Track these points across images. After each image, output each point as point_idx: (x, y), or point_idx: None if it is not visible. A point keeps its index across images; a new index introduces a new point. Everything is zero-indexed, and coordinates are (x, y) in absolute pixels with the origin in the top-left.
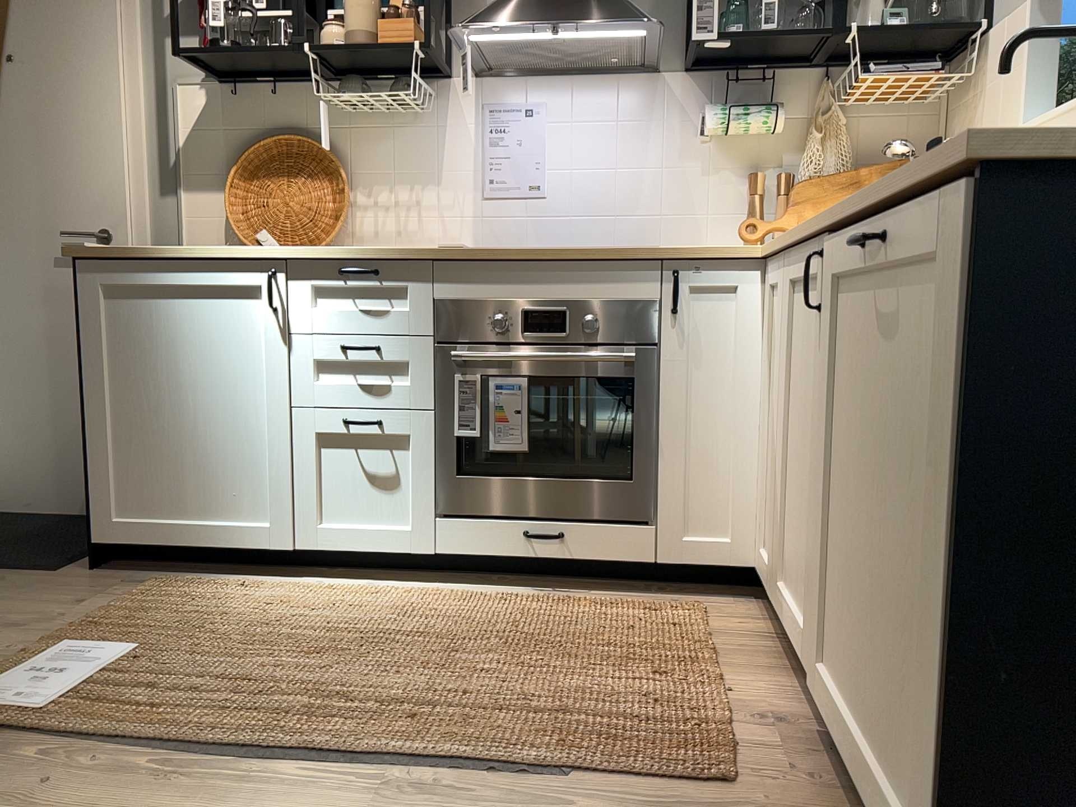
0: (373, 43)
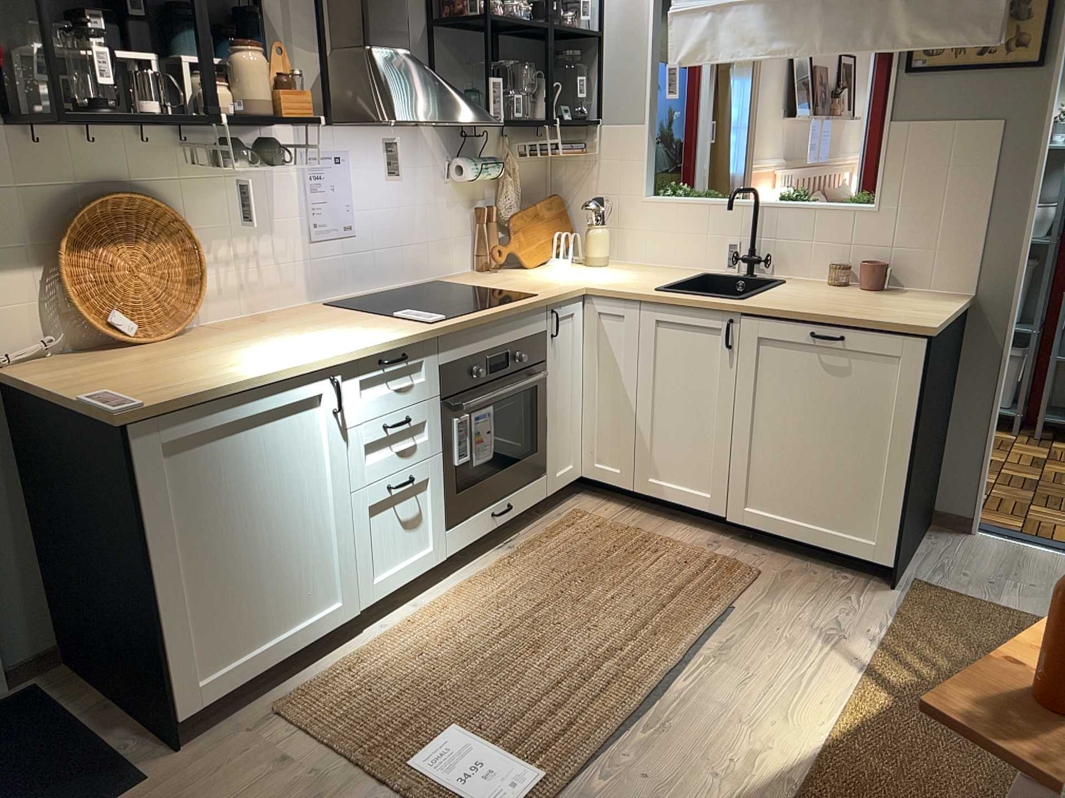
0: (275, 113)
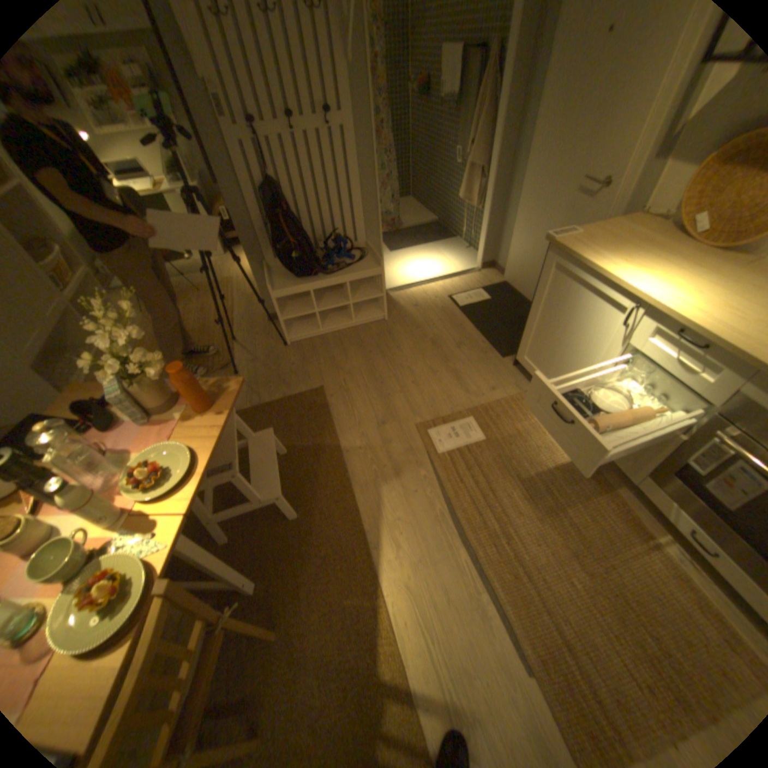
0: None
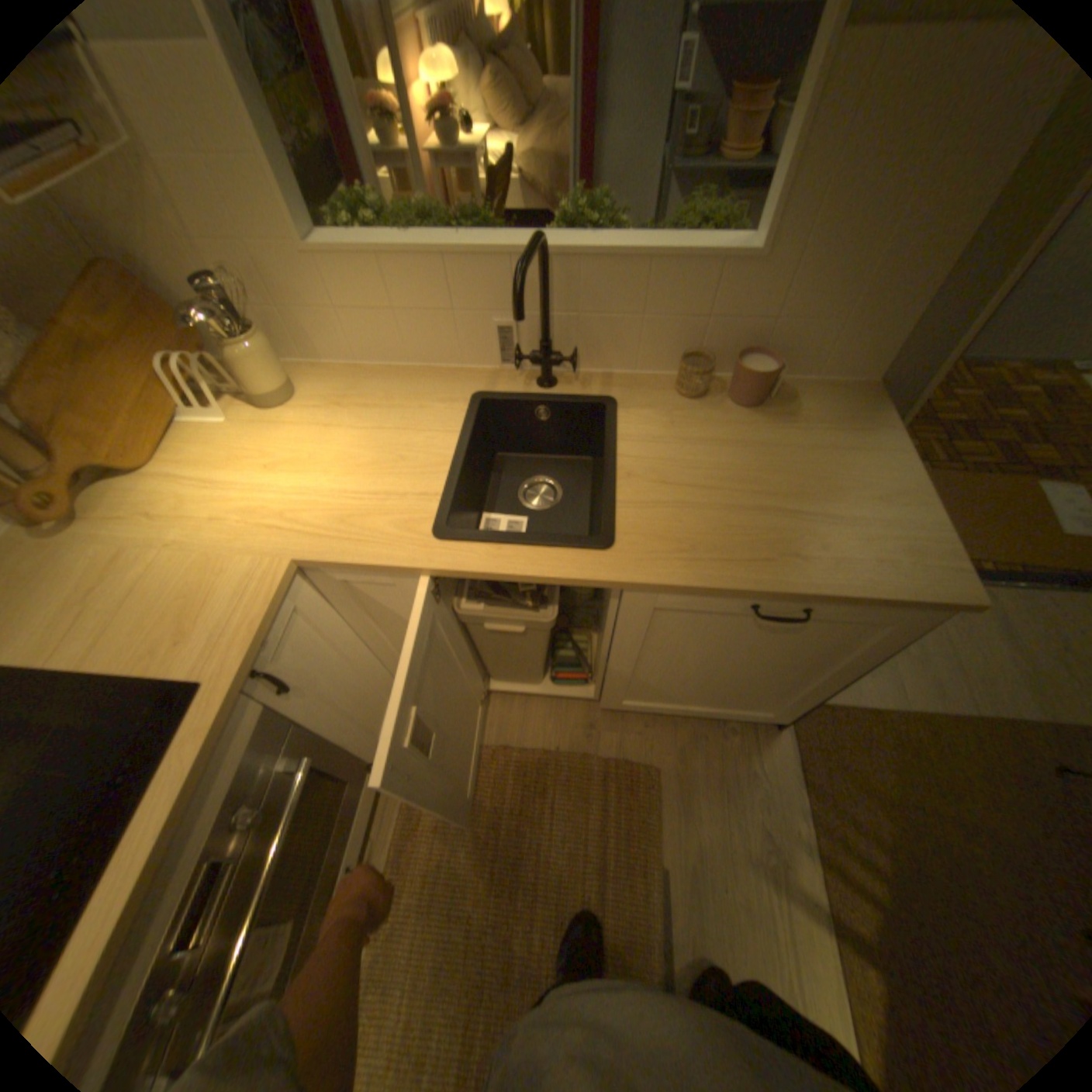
0: None
